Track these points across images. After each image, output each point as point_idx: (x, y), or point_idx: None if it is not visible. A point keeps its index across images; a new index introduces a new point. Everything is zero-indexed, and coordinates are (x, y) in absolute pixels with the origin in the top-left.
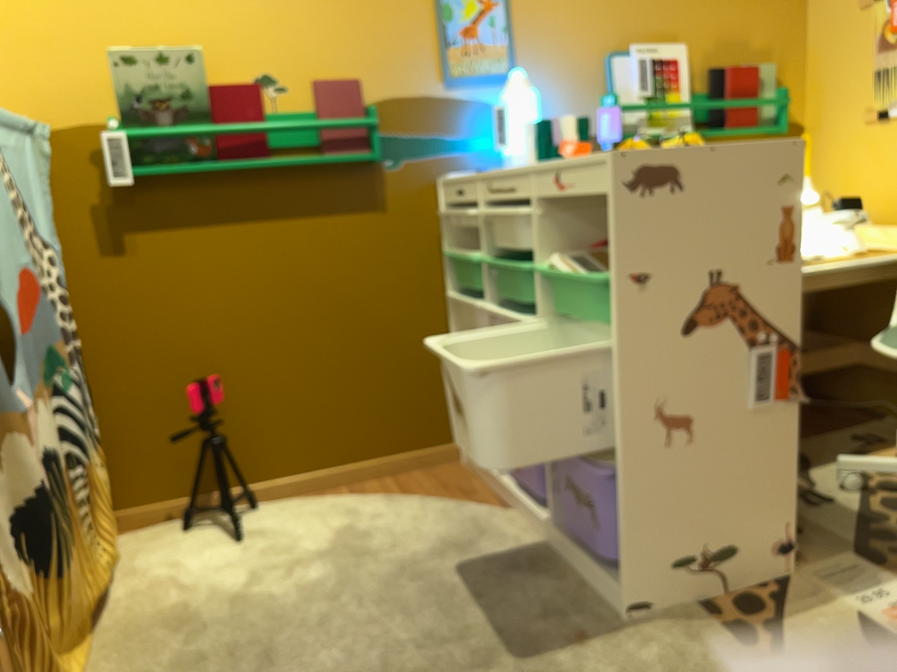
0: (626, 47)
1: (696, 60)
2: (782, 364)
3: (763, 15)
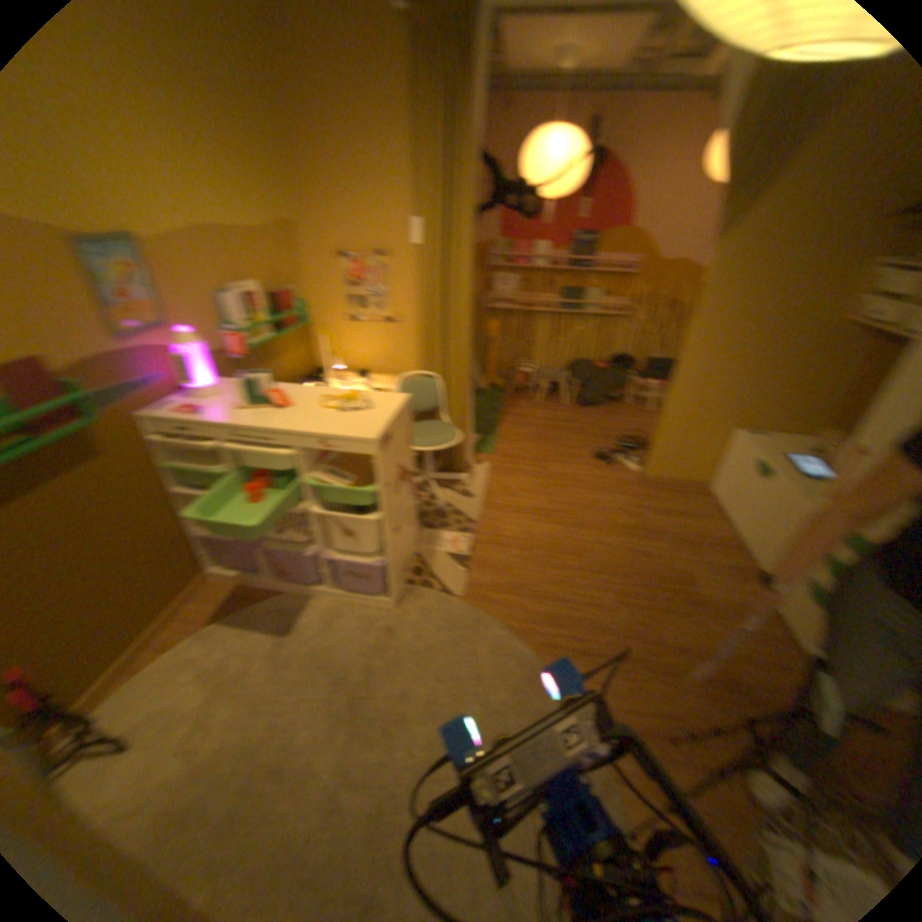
0: (219, 285)
1: (254, 287)
2: (410, 481)
3: (277, 254)
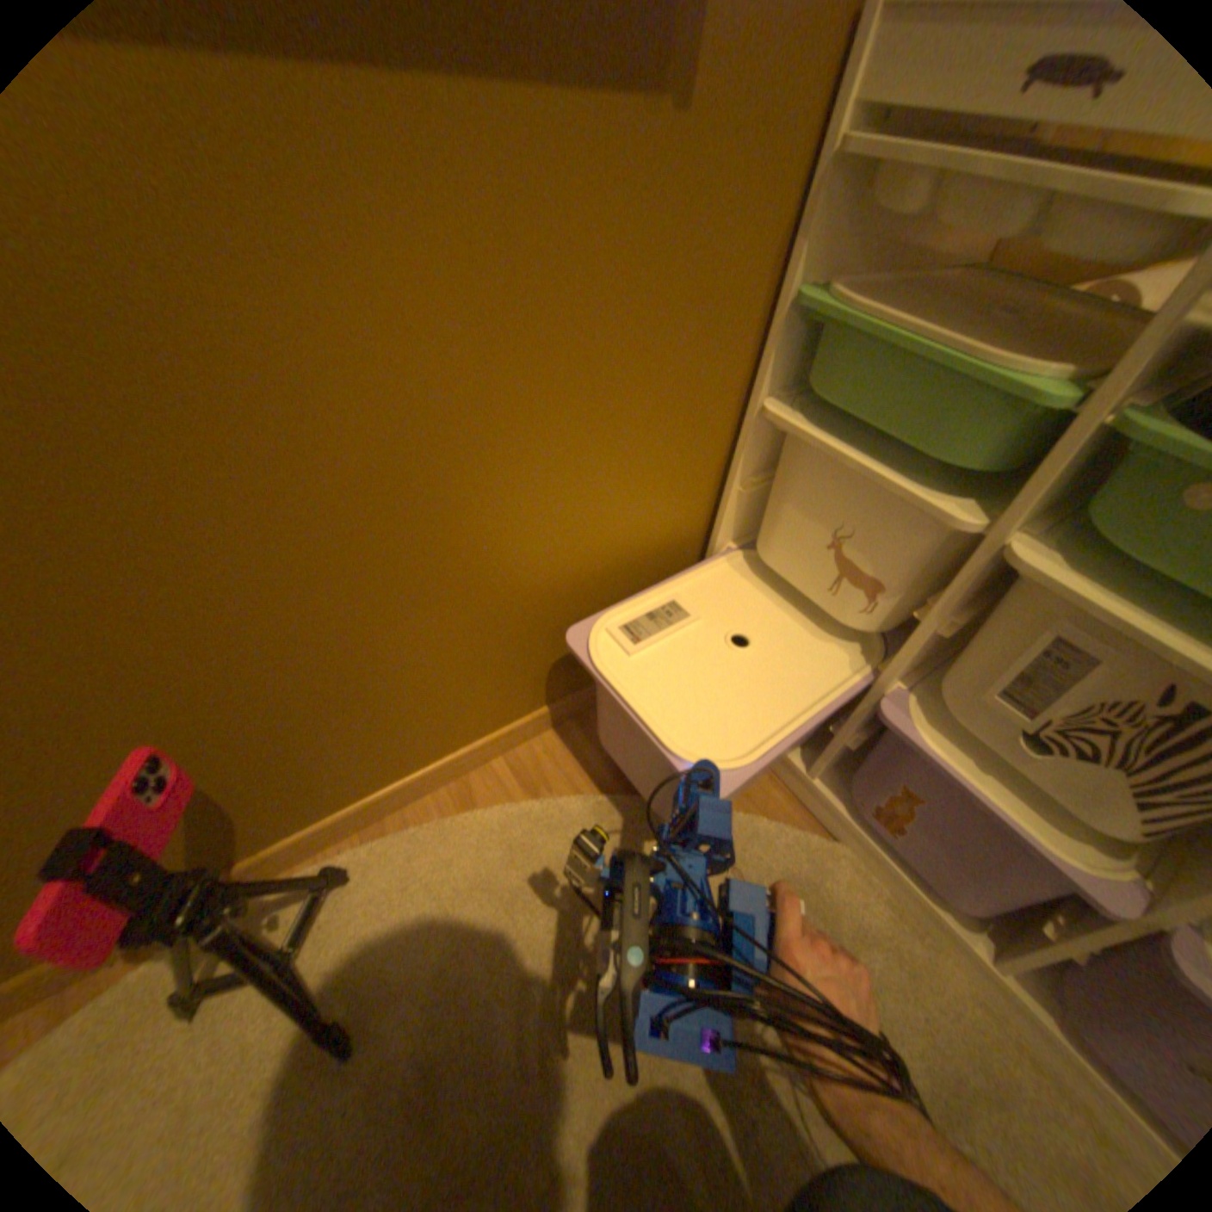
0: None
1: None
2: None
3: None
